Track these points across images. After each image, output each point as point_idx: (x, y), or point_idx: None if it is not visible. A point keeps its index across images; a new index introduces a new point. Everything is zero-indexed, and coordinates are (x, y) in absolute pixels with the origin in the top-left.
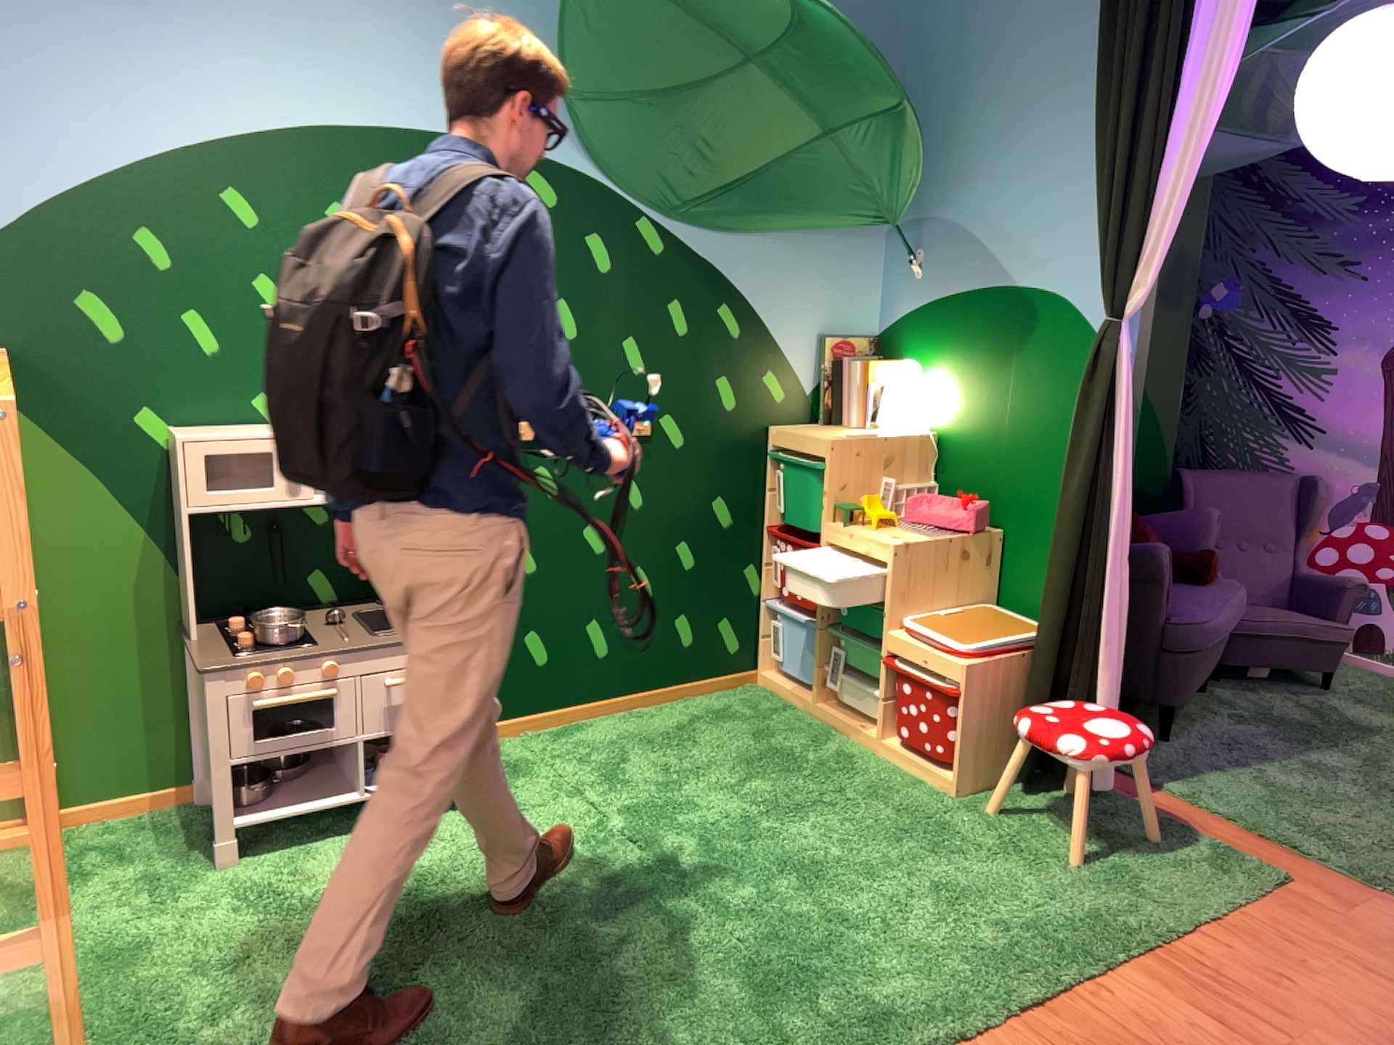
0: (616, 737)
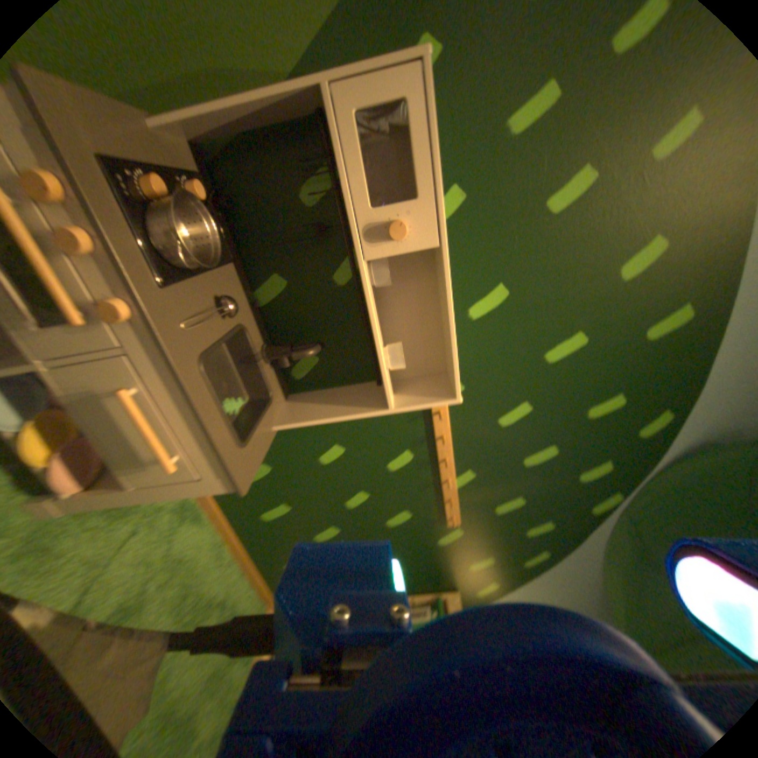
0: (187, 559)
